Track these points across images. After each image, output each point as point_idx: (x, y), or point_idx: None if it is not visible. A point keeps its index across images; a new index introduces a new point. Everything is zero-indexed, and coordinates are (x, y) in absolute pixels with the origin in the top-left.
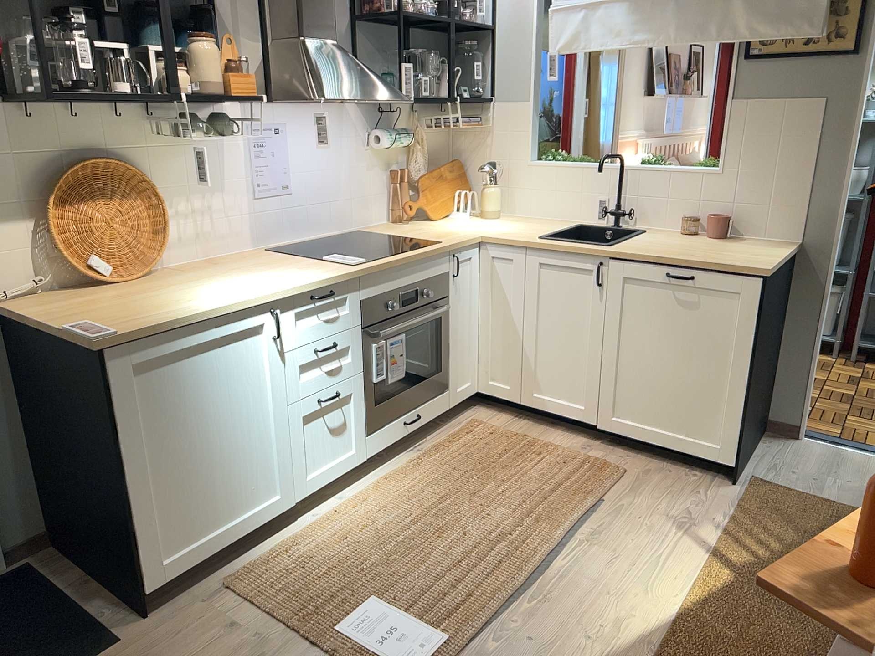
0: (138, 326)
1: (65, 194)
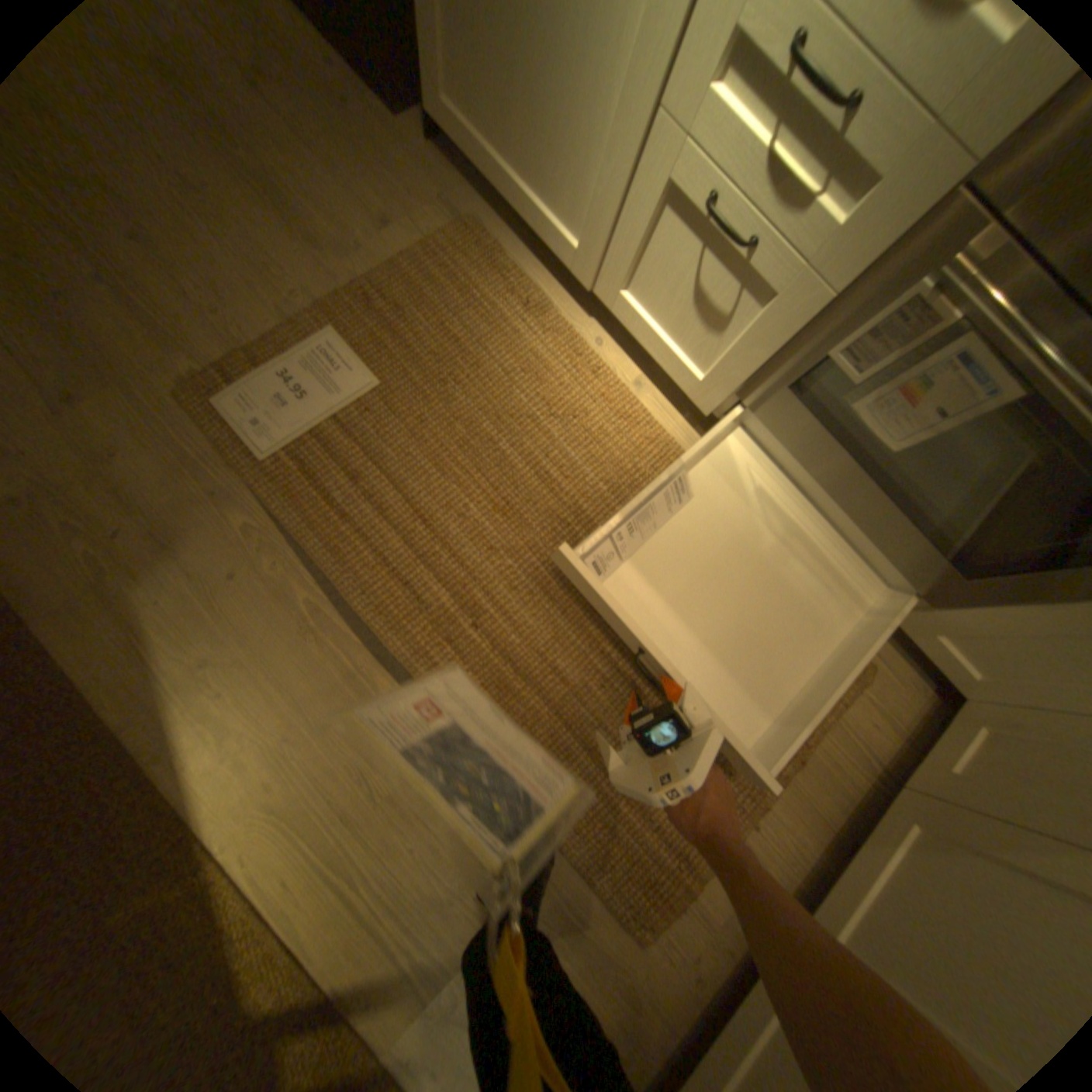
0: None
1: None
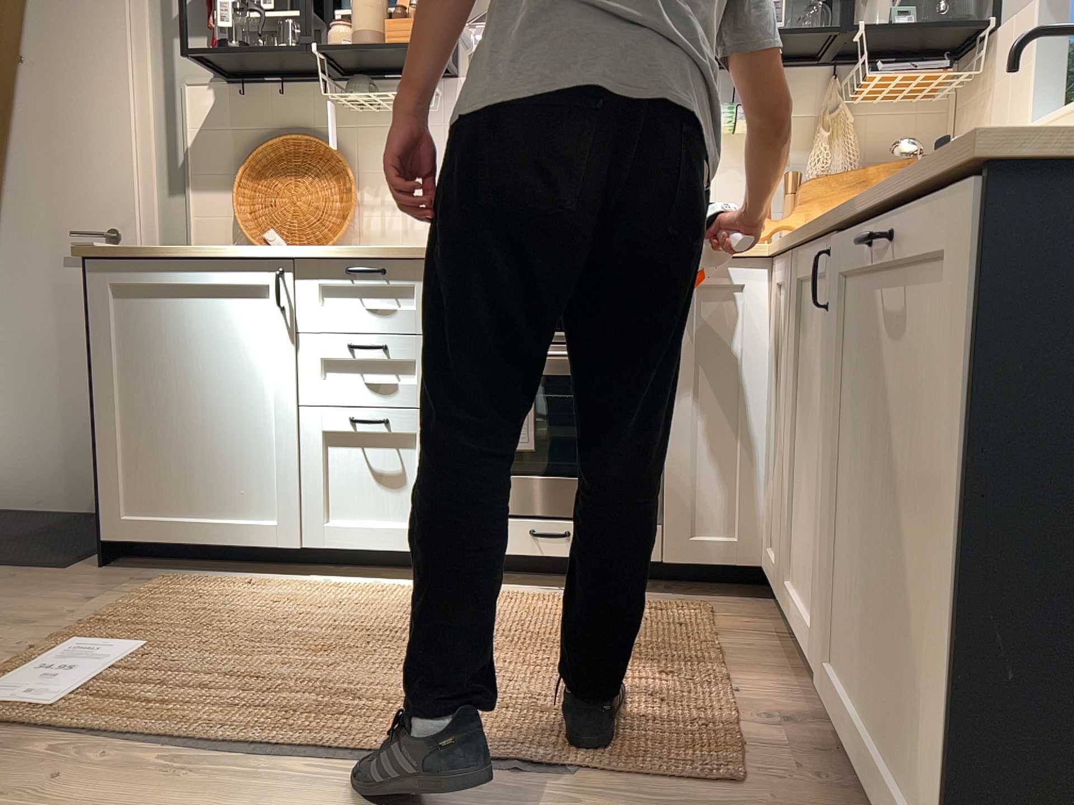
0: (124, 247)
1: (262, 168)
